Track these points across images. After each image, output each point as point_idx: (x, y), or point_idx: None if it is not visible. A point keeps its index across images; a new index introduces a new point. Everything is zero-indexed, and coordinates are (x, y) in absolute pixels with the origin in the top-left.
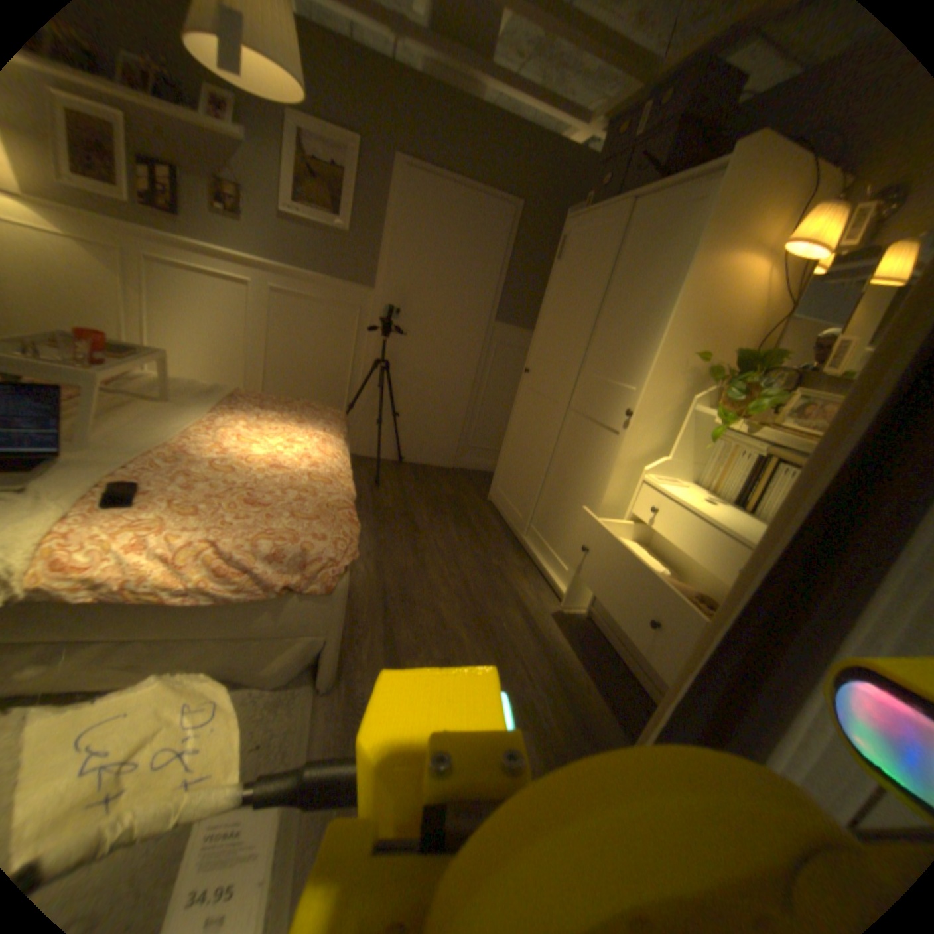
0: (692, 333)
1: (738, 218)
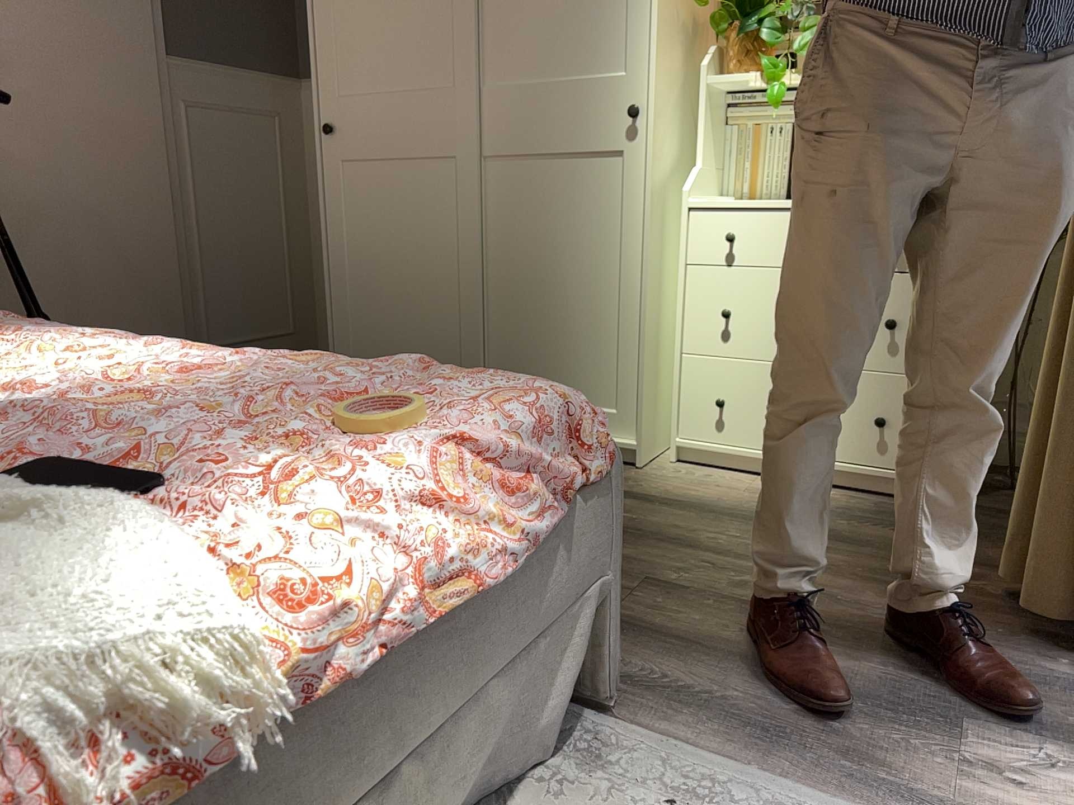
0: None
1: None
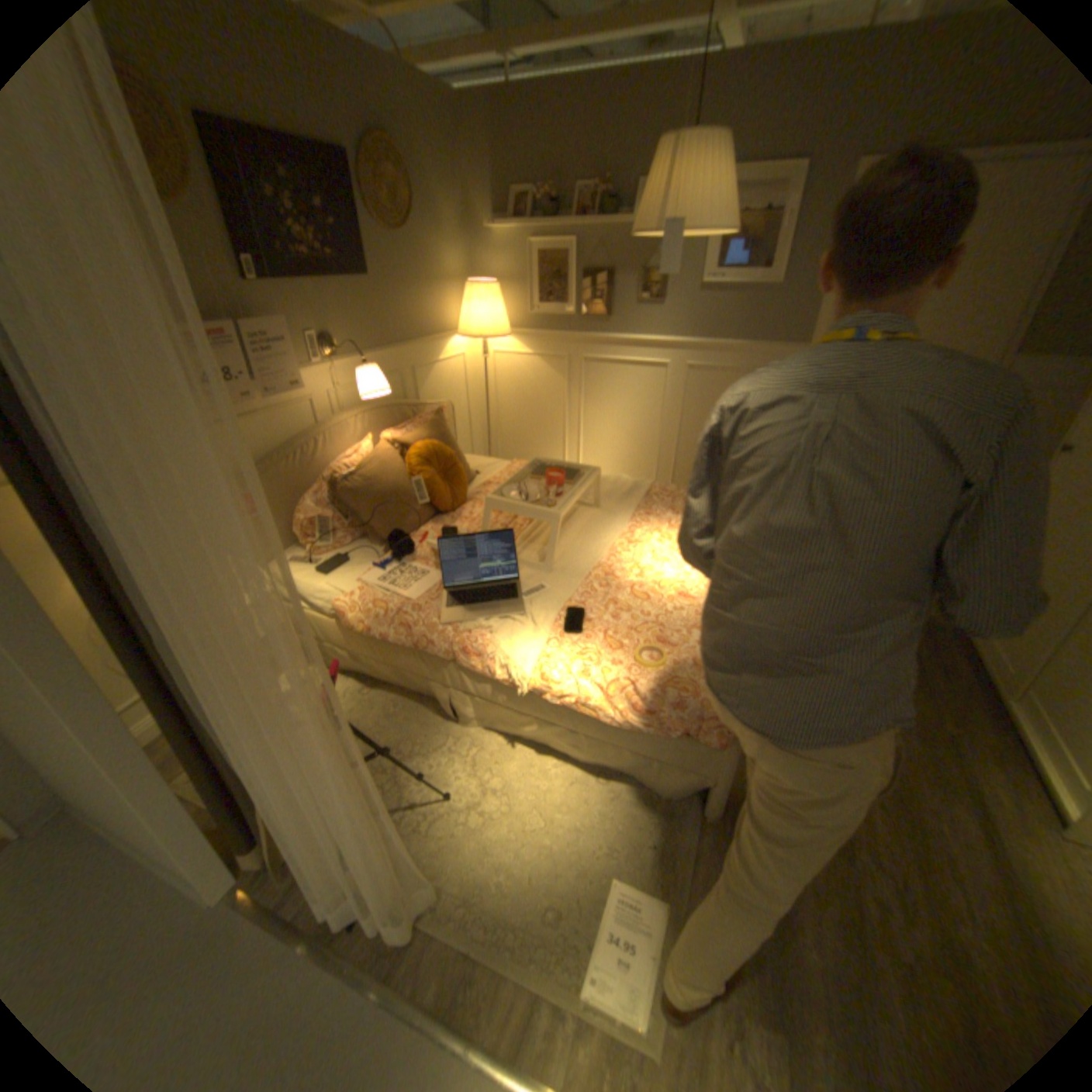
0: None
1: None
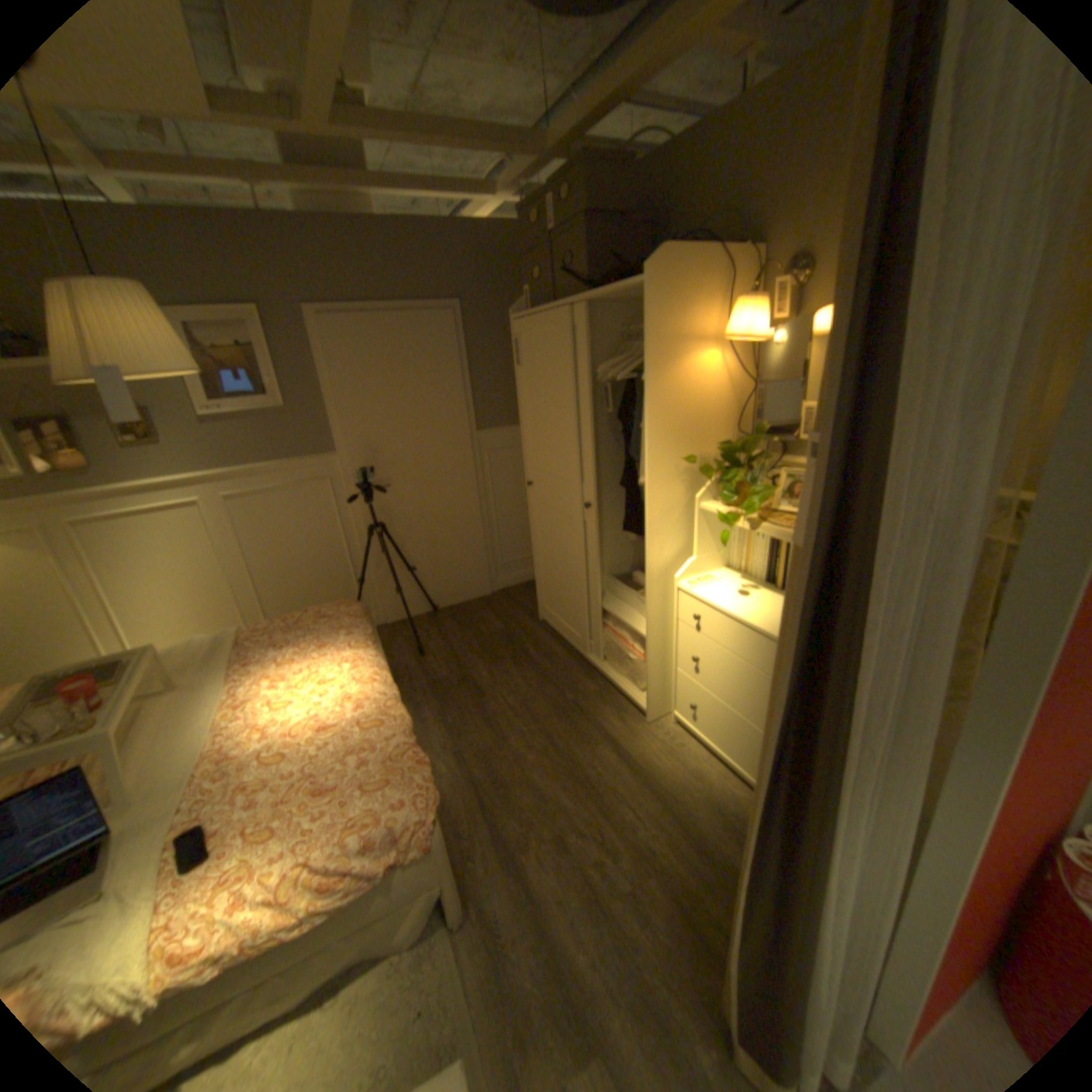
0: (671, 442)
1: (673, 328)
